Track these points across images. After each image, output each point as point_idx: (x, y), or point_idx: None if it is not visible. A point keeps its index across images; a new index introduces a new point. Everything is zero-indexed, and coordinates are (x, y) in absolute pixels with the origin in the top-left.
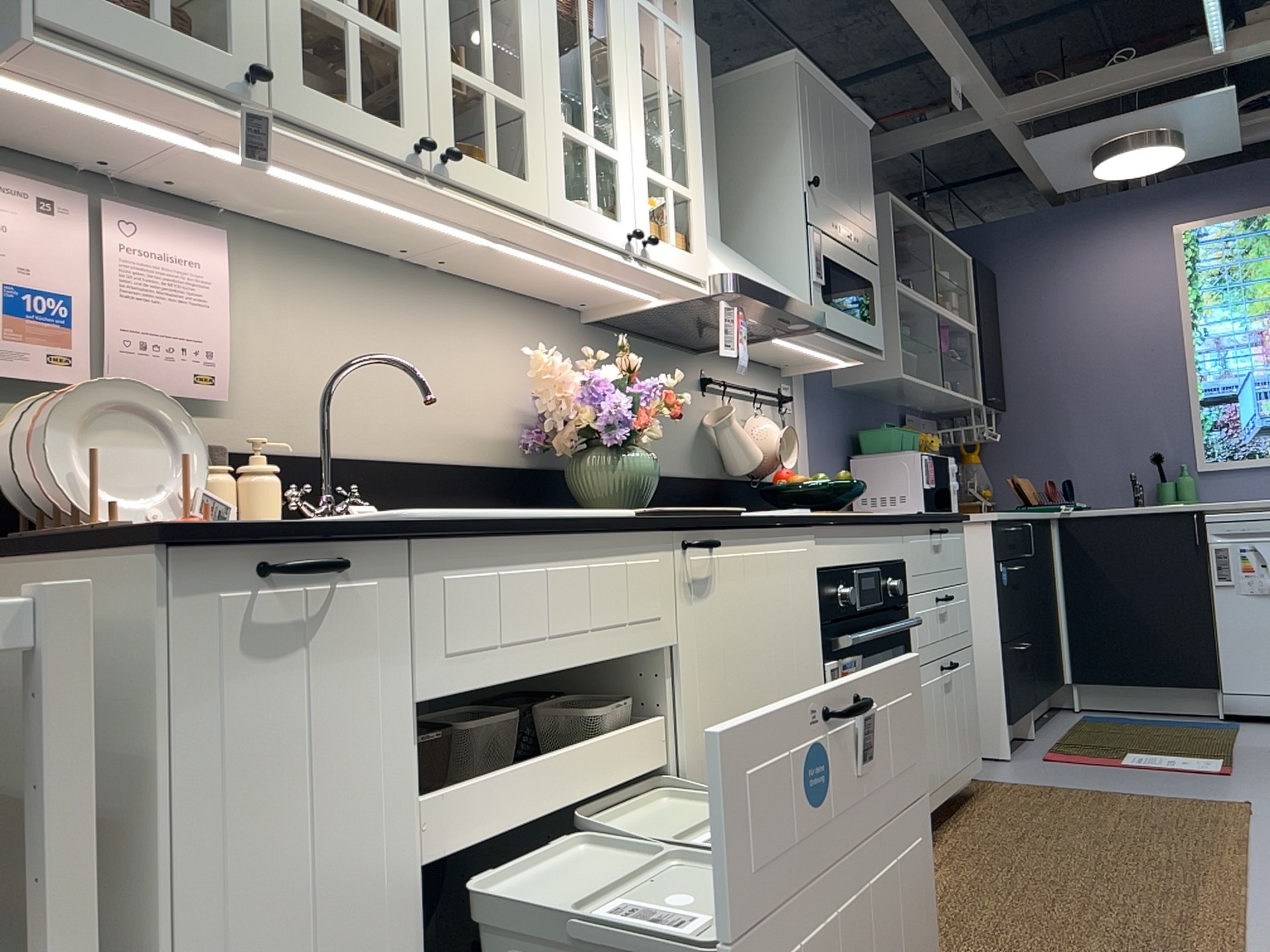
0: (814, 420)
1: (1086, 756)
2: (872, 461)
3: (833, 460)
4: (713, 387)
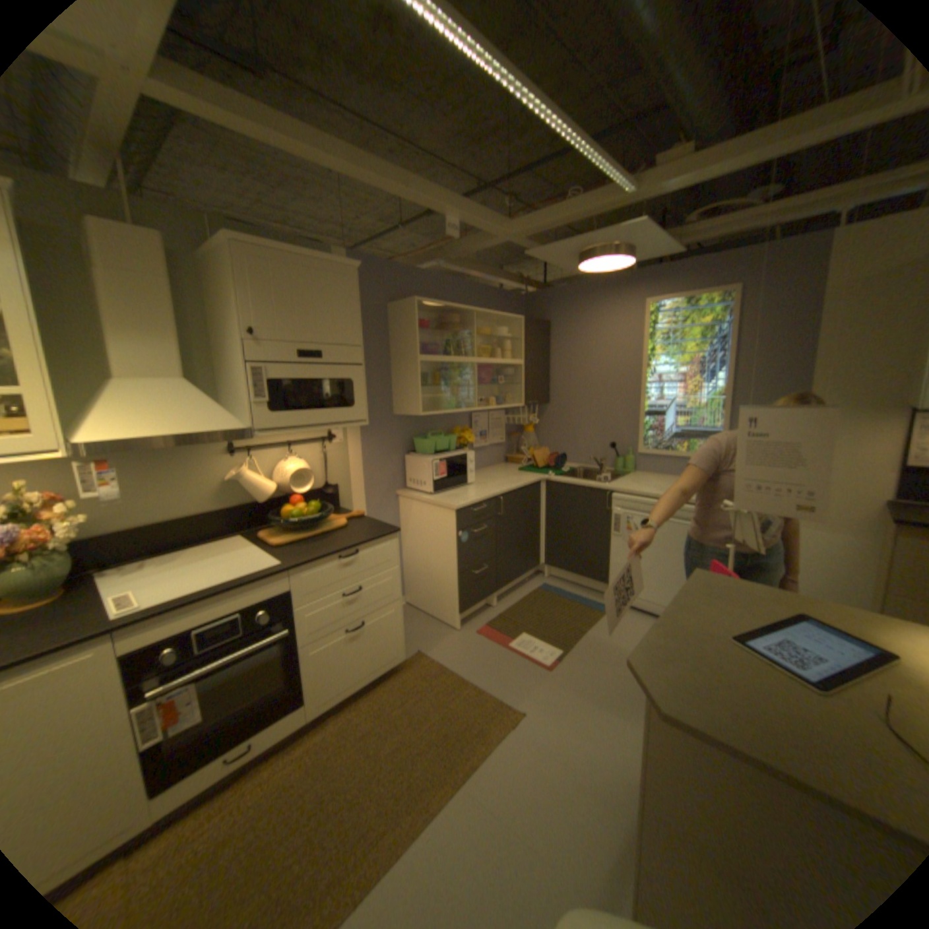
0: (366, 441)
1: (498, 635)
2: (414, 458)
3: (388, 458)
4: (242, 449)
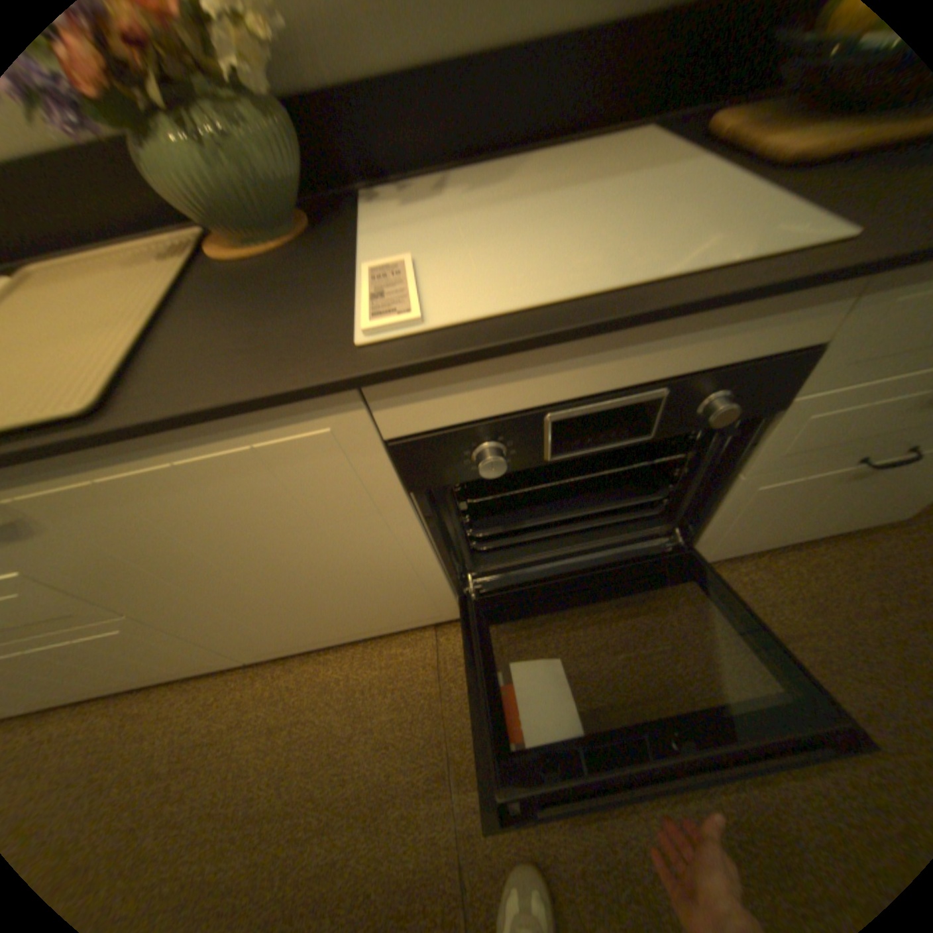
0: None
1: None
2: None
3: None
4: None
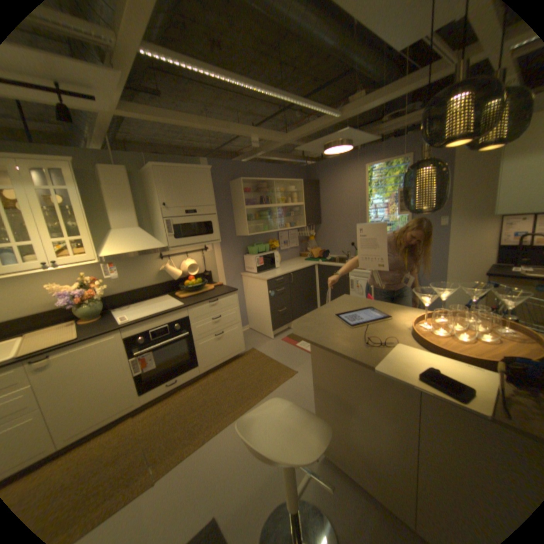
0: (223, 249)
1: (291, 341)
2: (248, 256)
3: (235, 257)
4: (166, 256)
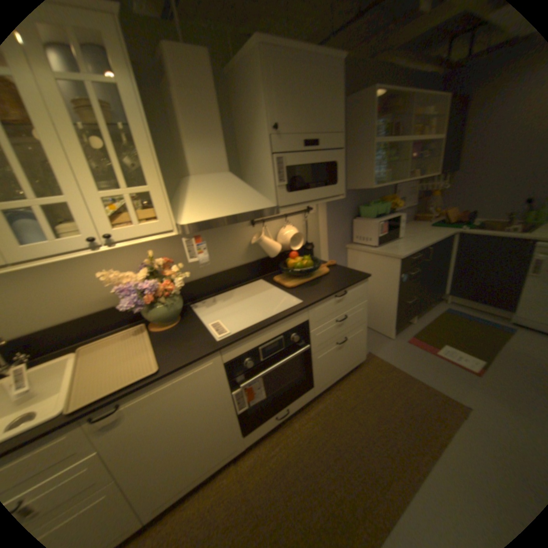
0: (330, 210)
1: (426, 345)
2: (361, 221)
3: (343, 222)
4: (259, 221)
